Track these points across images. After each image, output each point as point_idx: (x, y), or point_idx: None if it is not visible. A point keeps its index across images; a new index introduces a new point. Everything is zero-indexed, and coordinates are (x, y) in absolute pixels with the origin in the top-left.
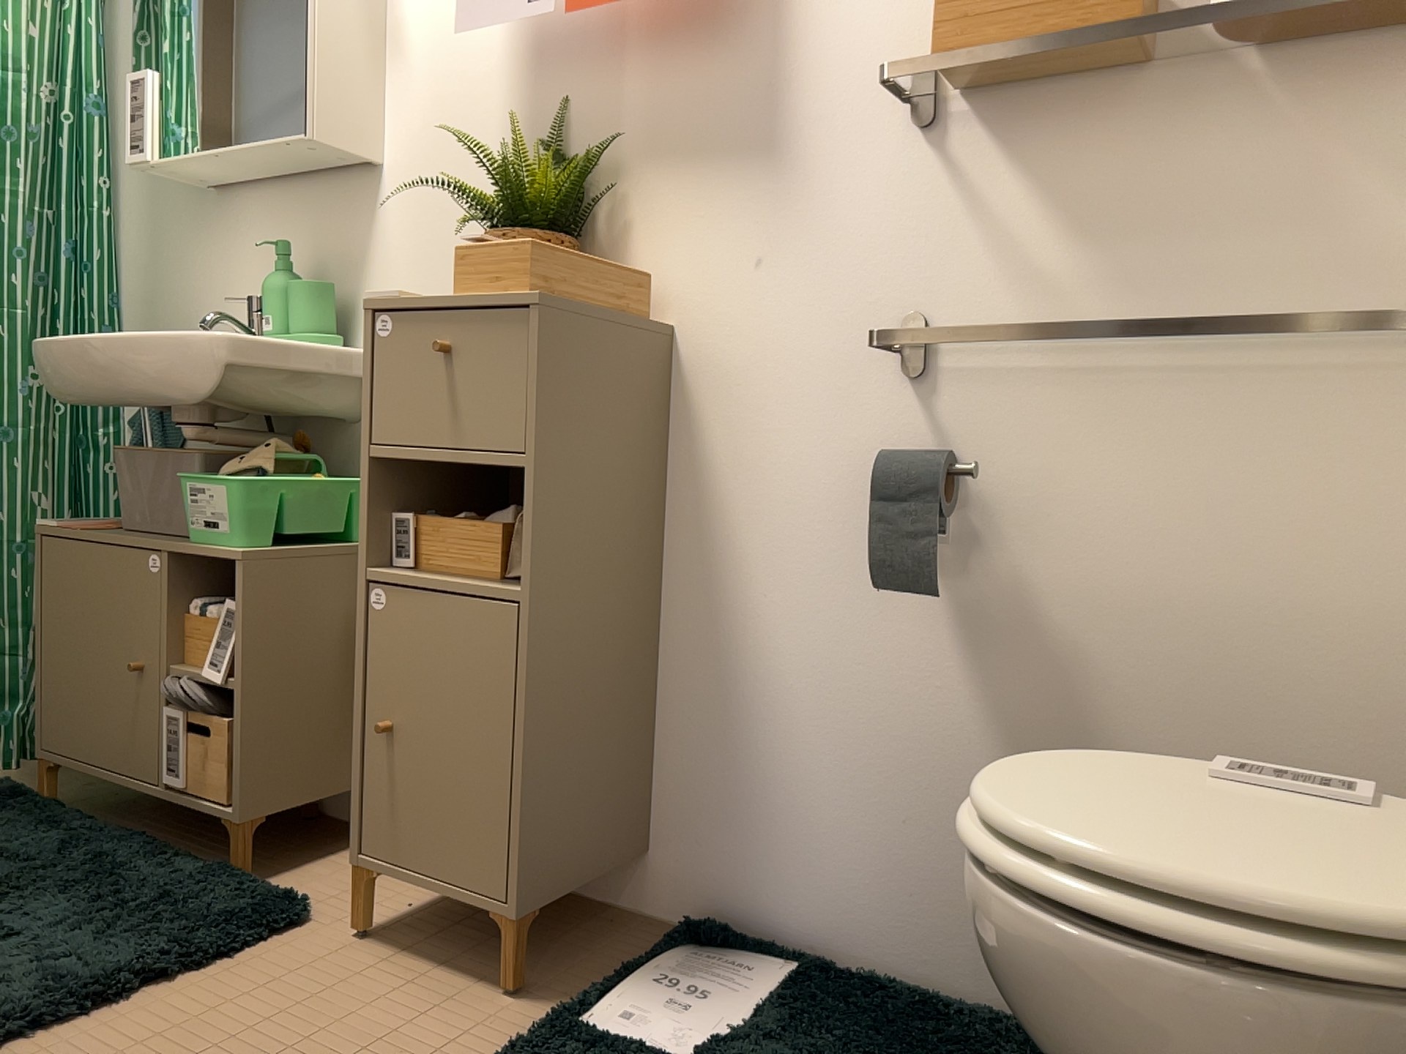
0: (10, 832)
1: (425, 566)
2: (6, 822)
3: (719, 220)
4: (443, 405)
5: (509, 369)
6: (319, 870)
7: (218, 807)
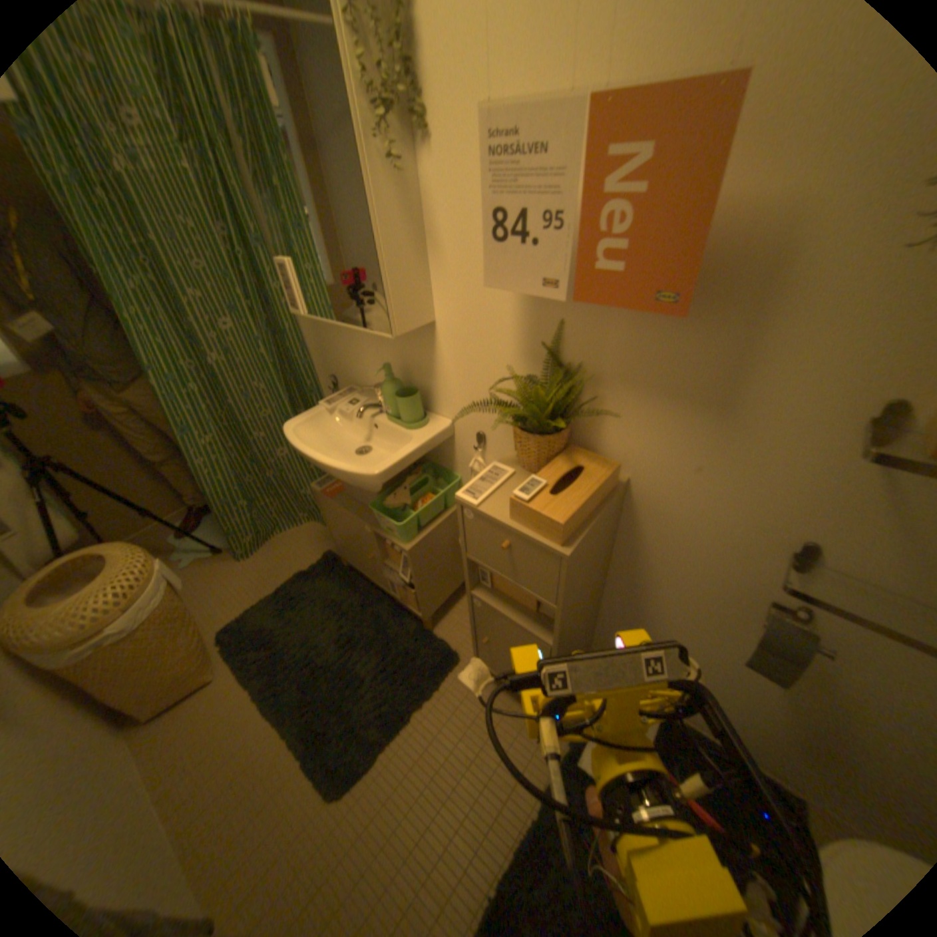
0: (336, 602)
1: (494, 589)
2: (332, 591)
3: (673, 434)
4: (503, 561)
5: (545, 570)
6: (452, 624)
7: (411, 611)
